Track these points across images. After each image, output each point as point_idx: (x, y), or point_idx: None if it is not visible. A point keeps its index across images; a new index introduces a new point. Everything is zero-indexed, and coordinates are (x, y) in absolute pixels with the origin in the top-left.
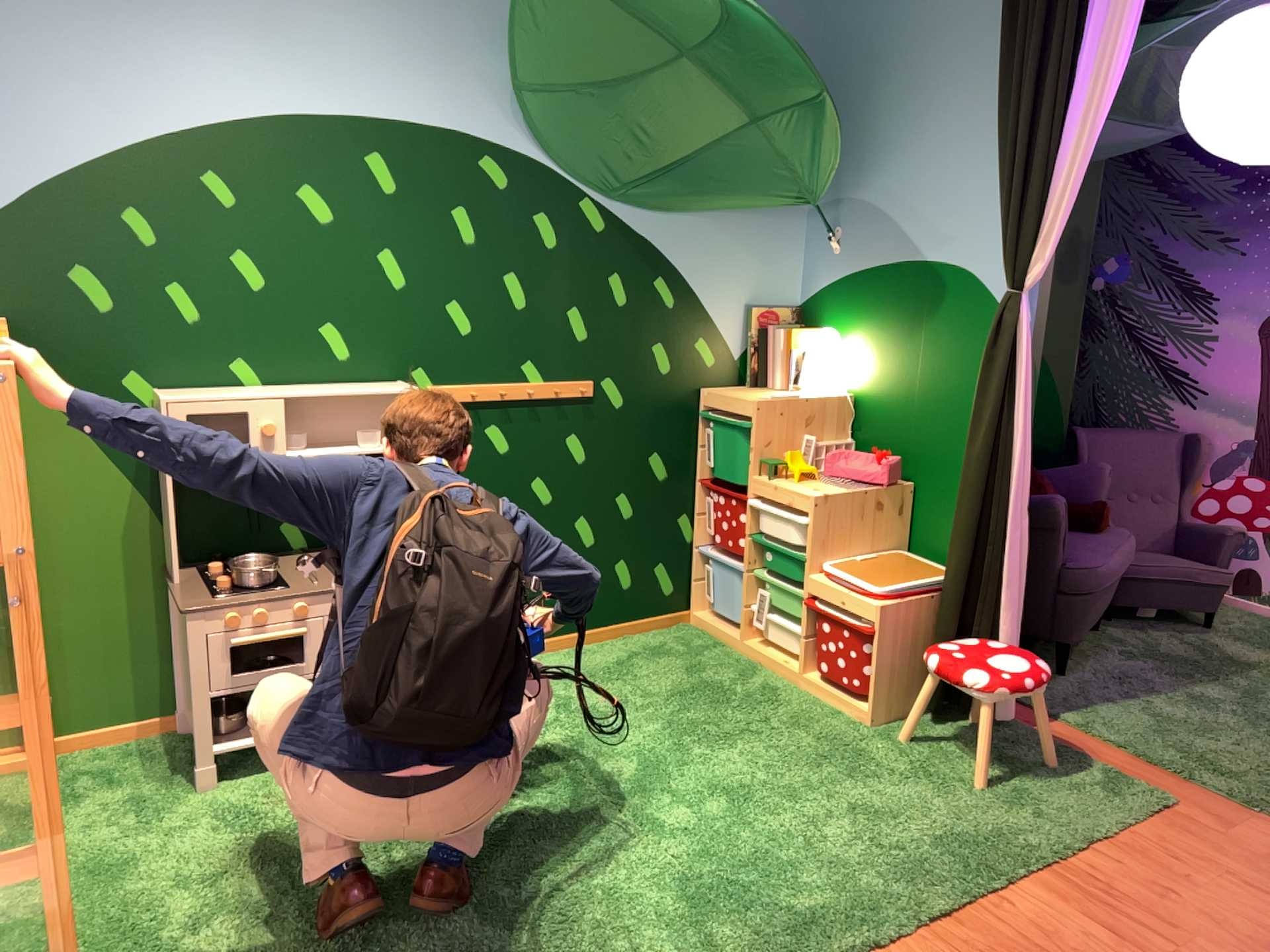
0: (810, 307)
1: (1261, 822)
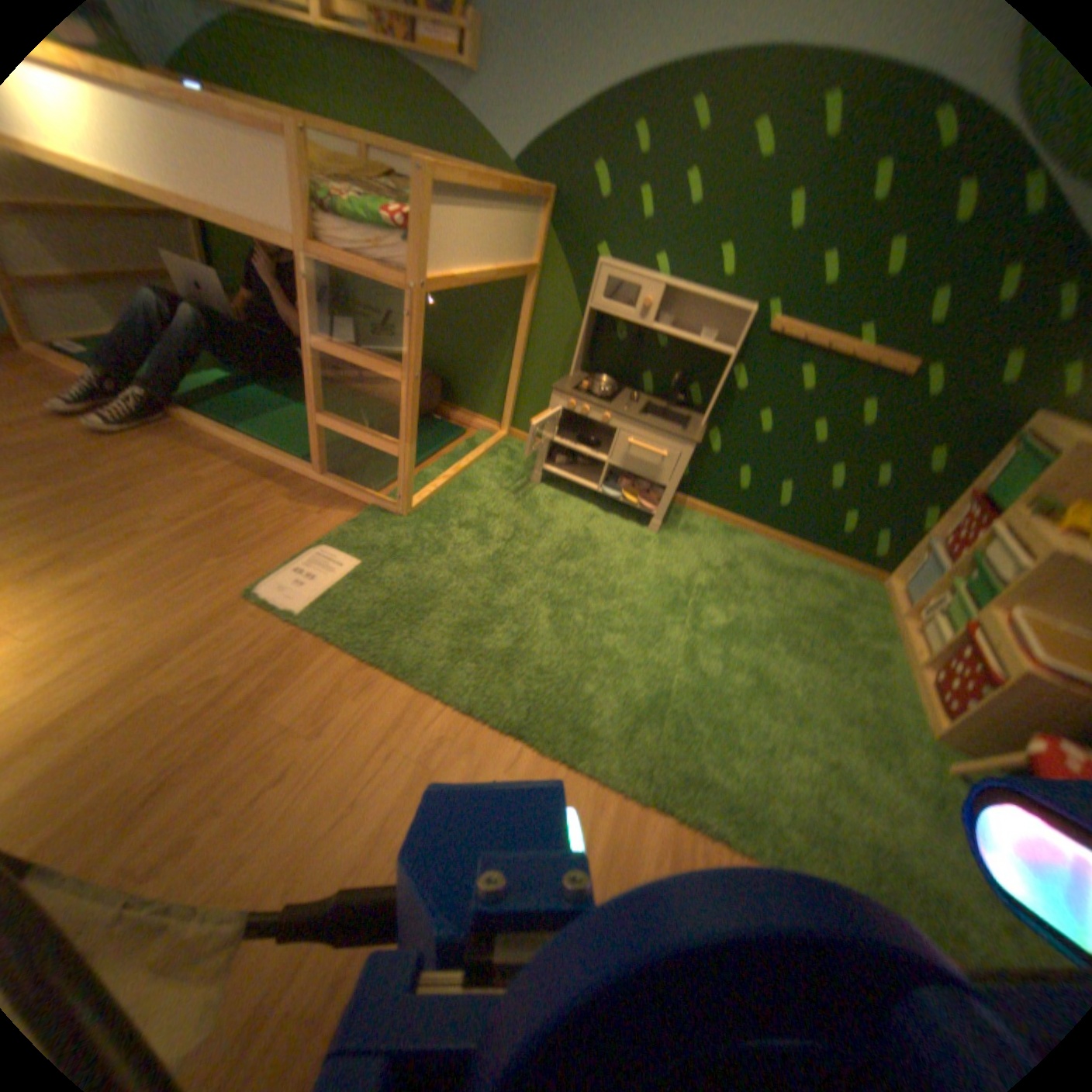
0: None
1: None
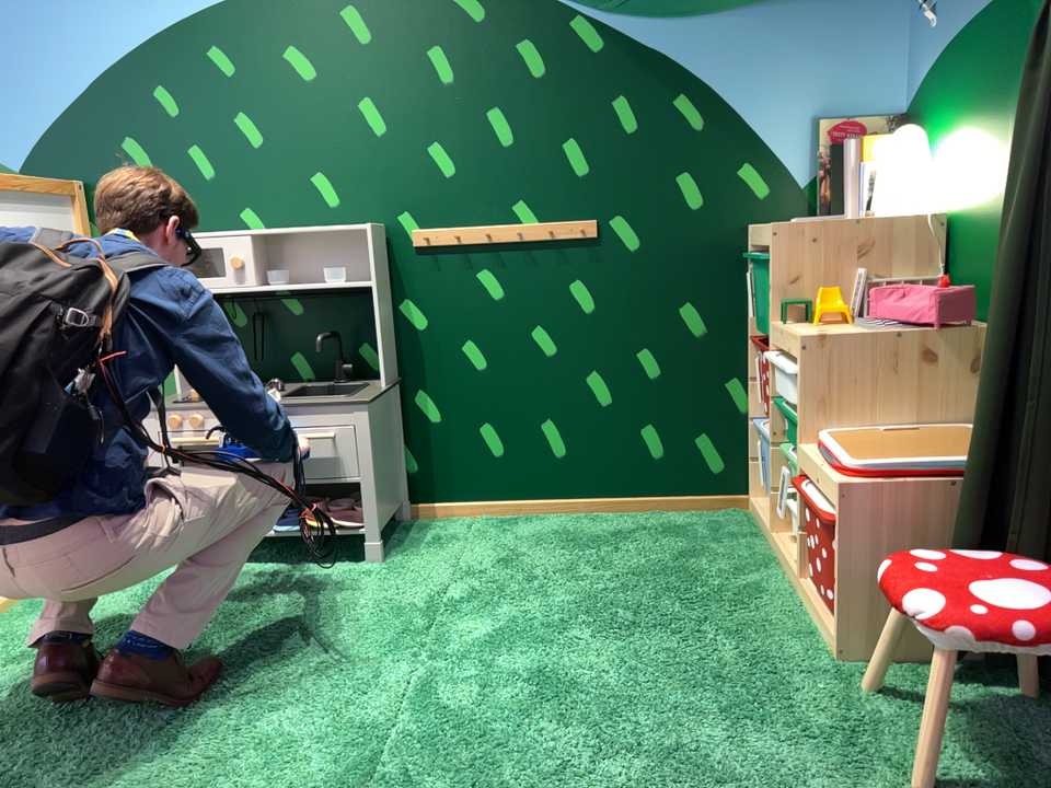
0: (915, 105)
1: None
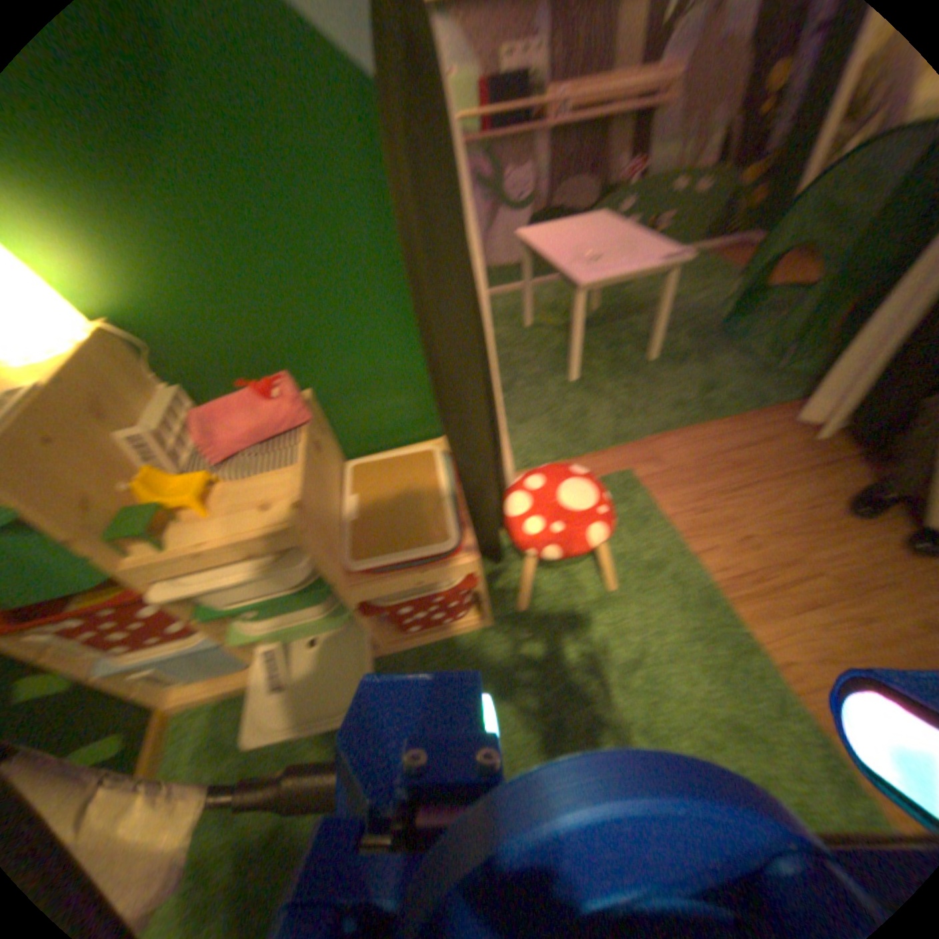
0: None
1: (662, 441)
